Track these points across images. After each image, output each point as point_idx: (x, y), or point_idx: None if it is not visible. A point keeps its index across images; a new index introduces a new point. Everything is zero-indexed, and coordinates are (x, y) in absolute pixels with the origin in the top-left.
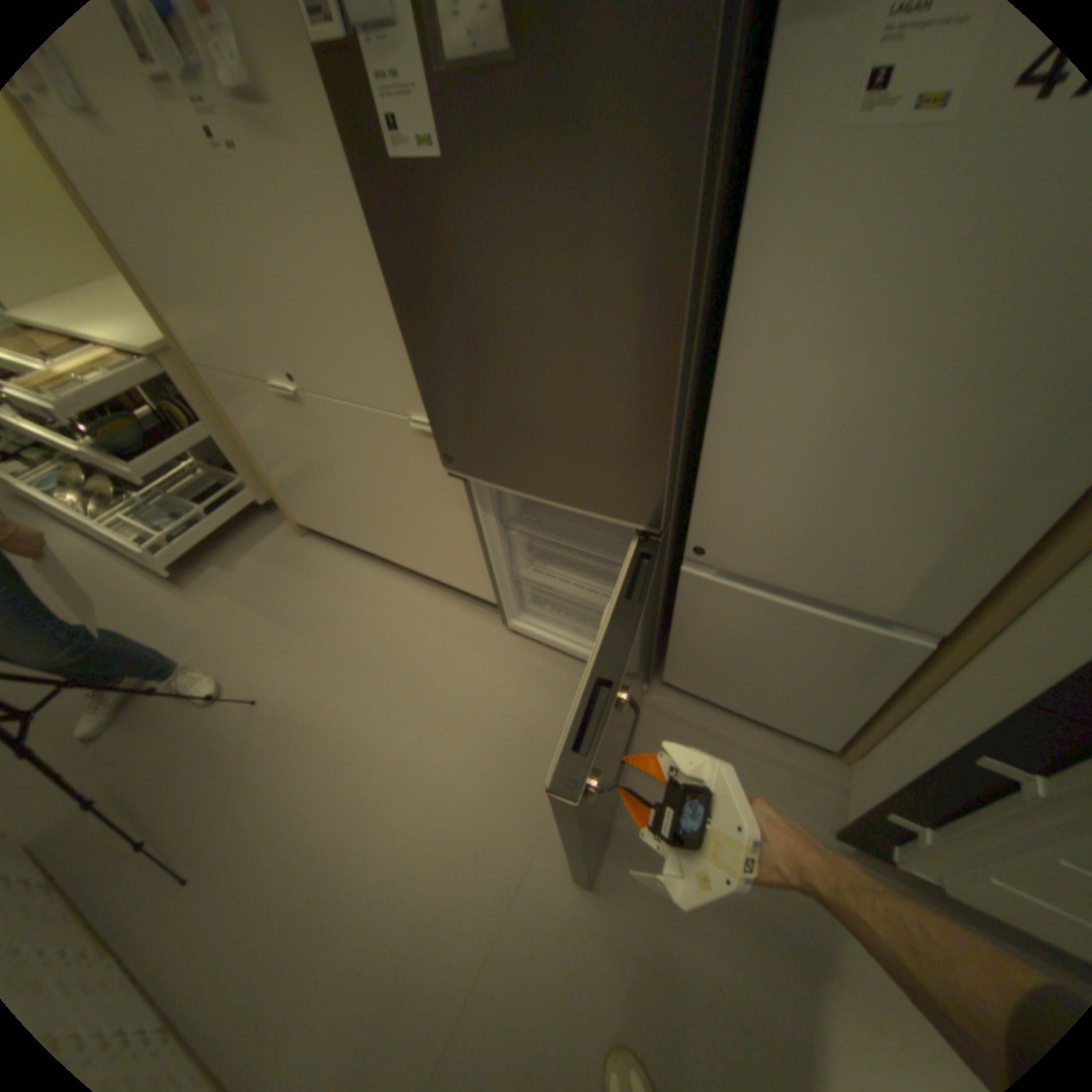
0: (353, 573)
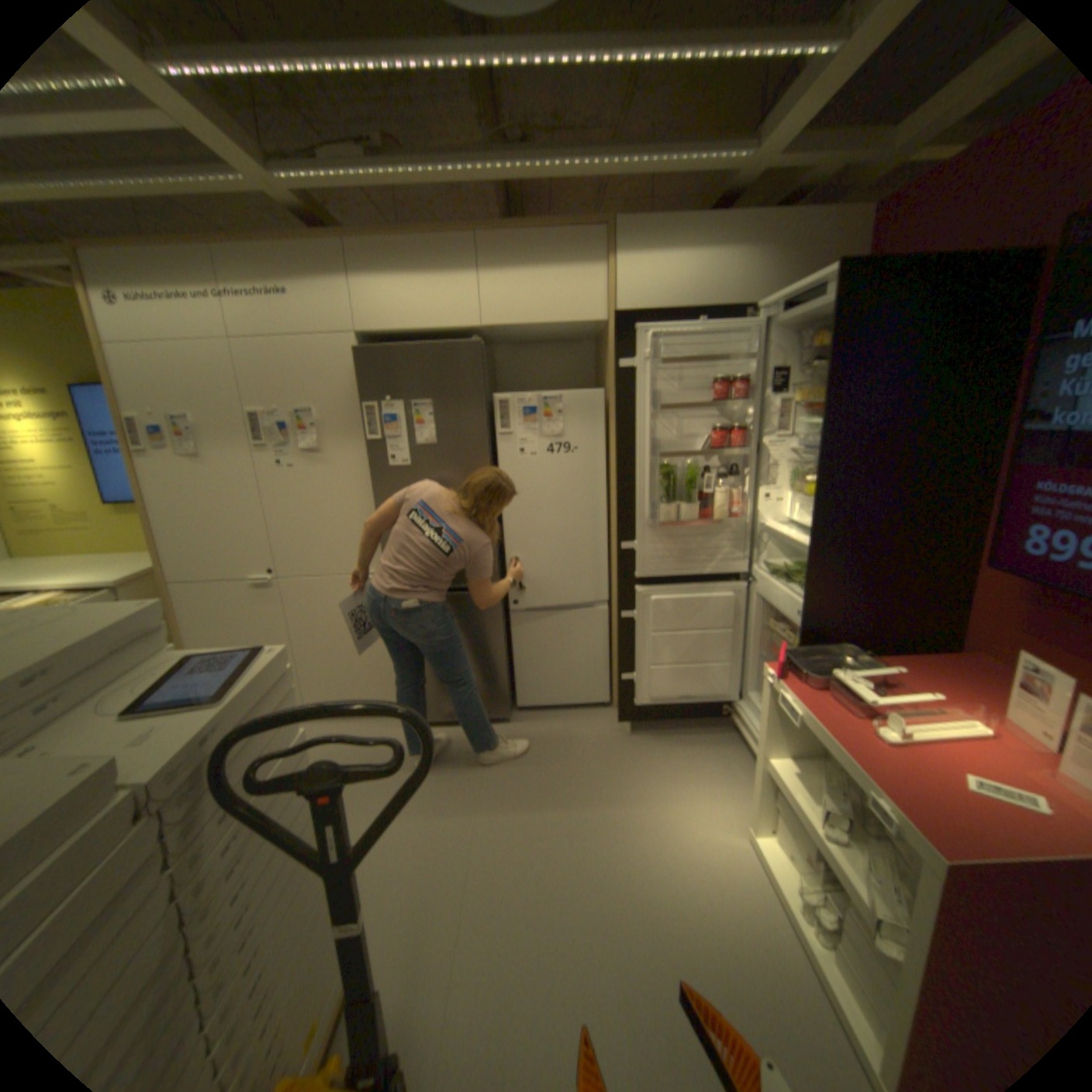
0: None
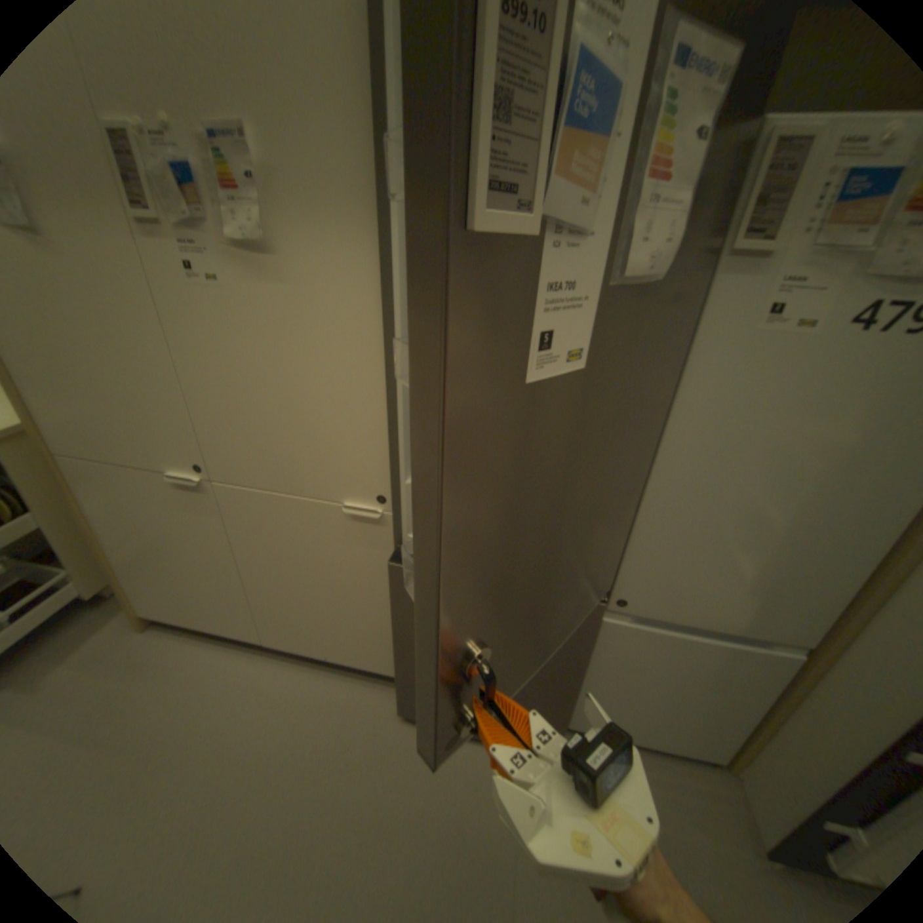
0: (214, 666)
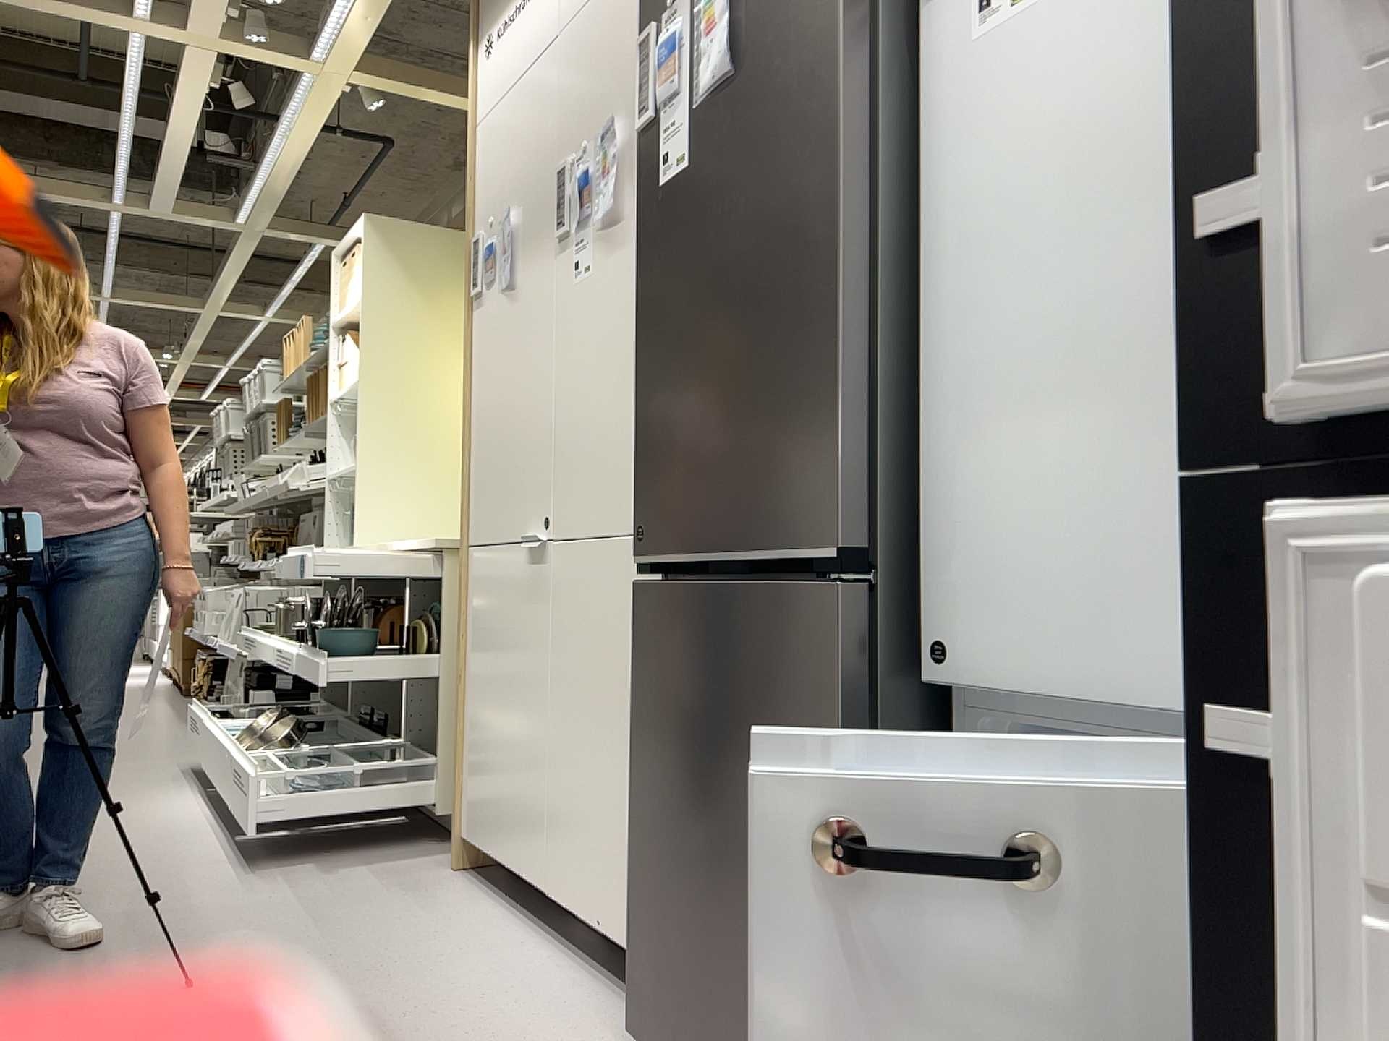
0: (483, 920)
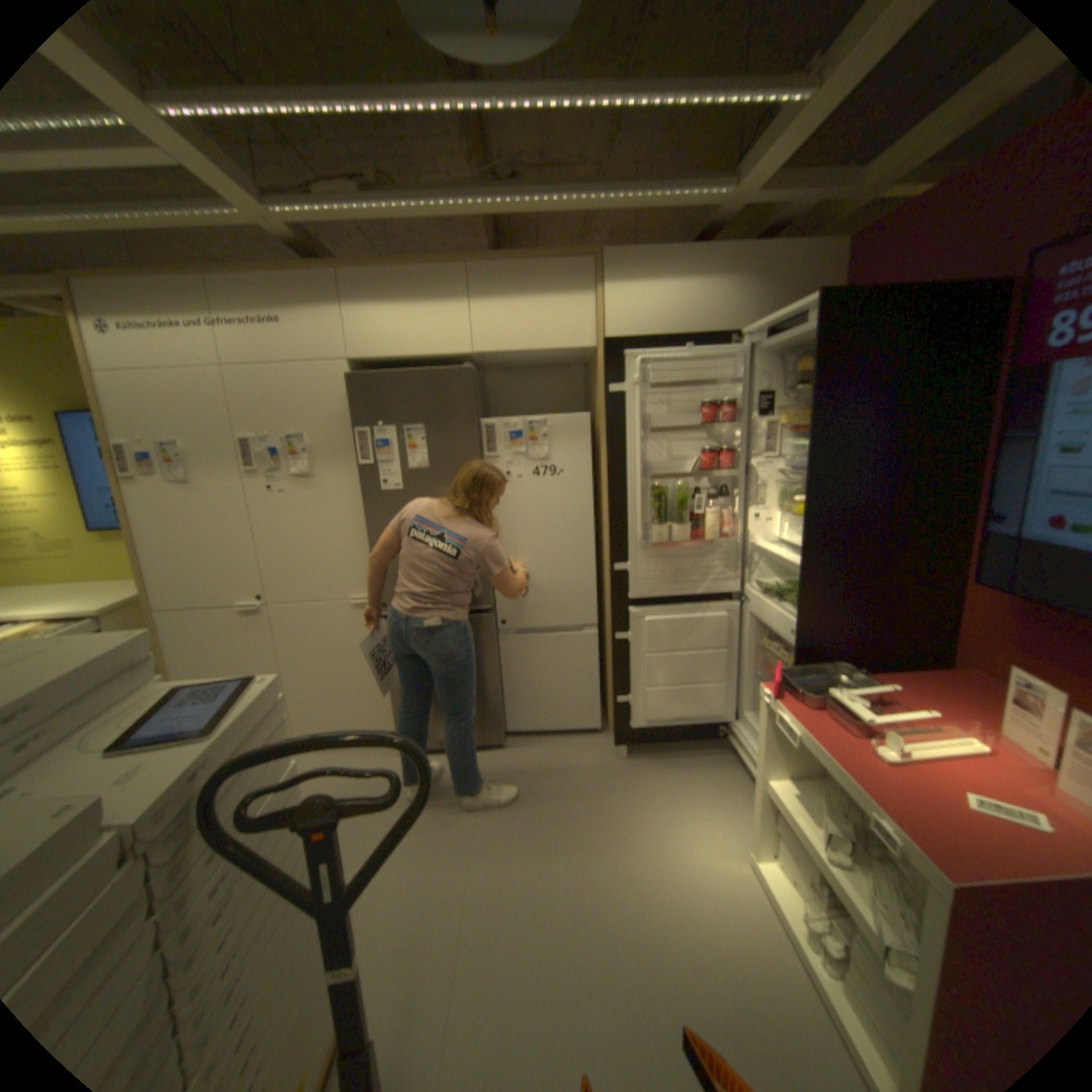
0: None
